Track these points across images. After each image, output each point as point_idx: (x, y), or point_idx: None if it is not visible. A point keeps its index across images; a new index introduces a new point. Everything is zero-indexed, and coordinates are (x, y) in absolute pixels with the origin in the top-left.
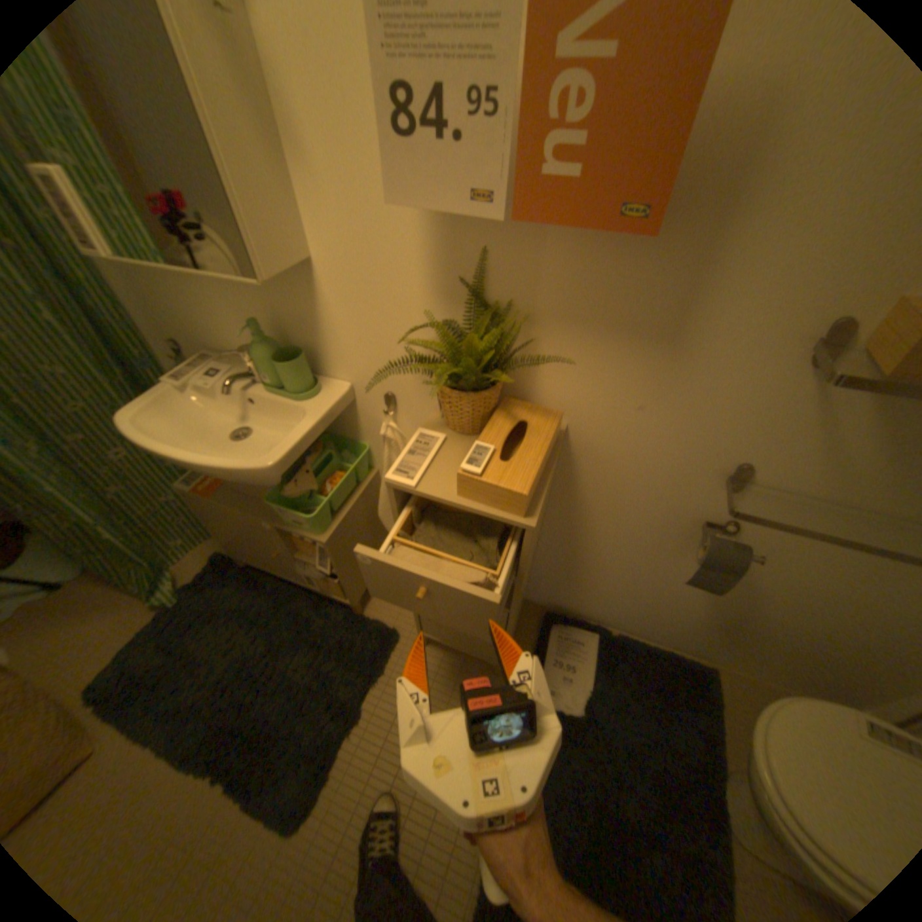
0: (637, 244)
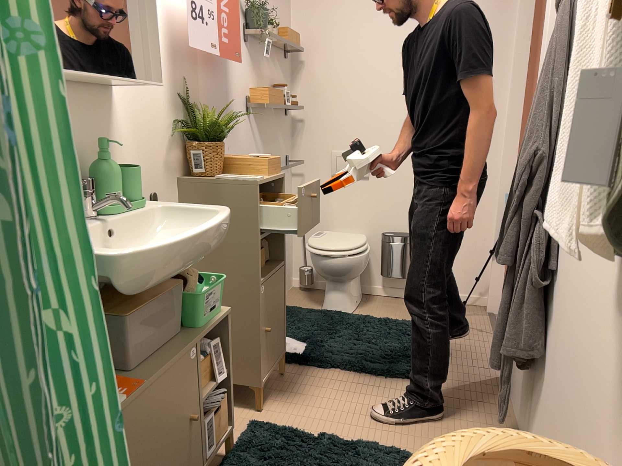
0: (218, 79)
